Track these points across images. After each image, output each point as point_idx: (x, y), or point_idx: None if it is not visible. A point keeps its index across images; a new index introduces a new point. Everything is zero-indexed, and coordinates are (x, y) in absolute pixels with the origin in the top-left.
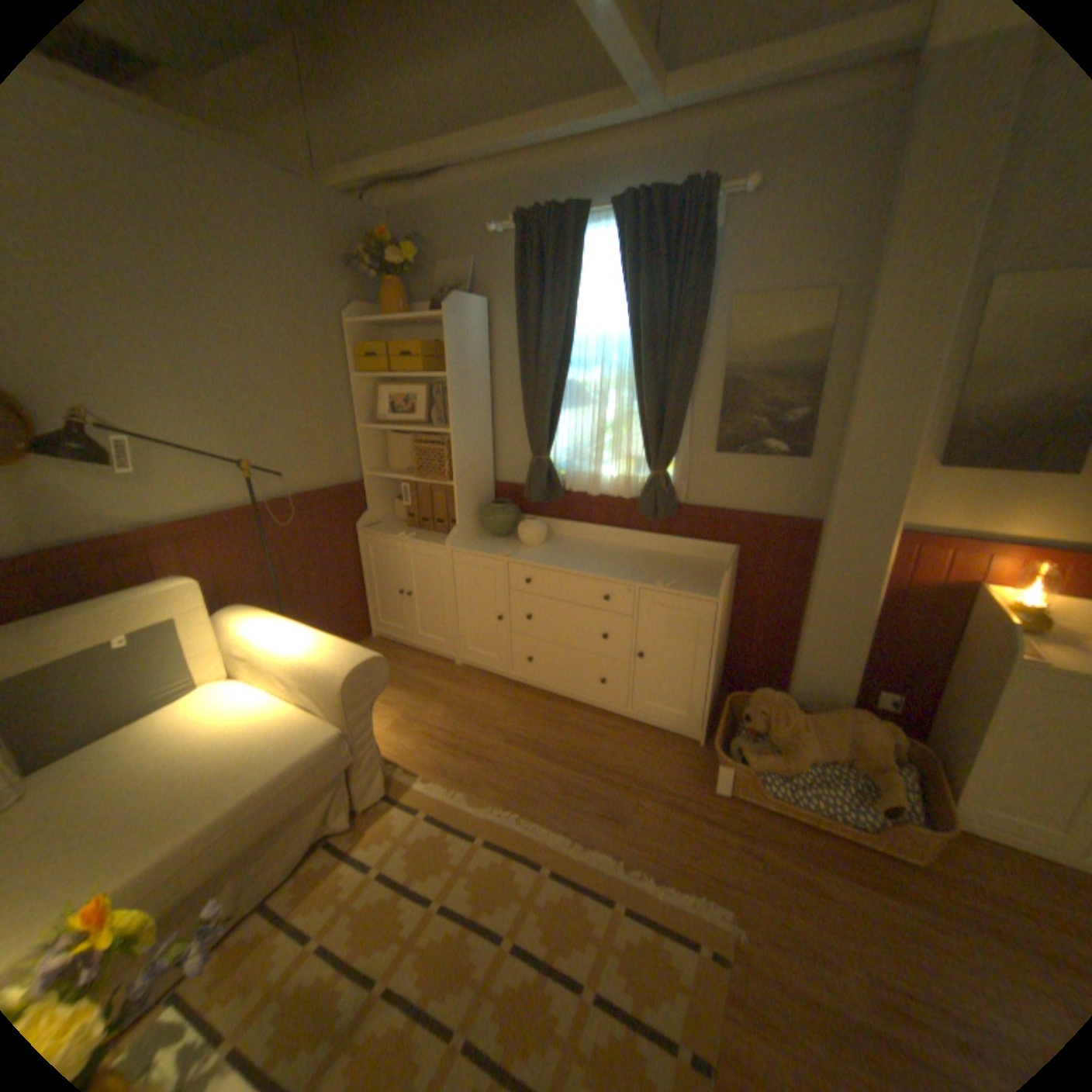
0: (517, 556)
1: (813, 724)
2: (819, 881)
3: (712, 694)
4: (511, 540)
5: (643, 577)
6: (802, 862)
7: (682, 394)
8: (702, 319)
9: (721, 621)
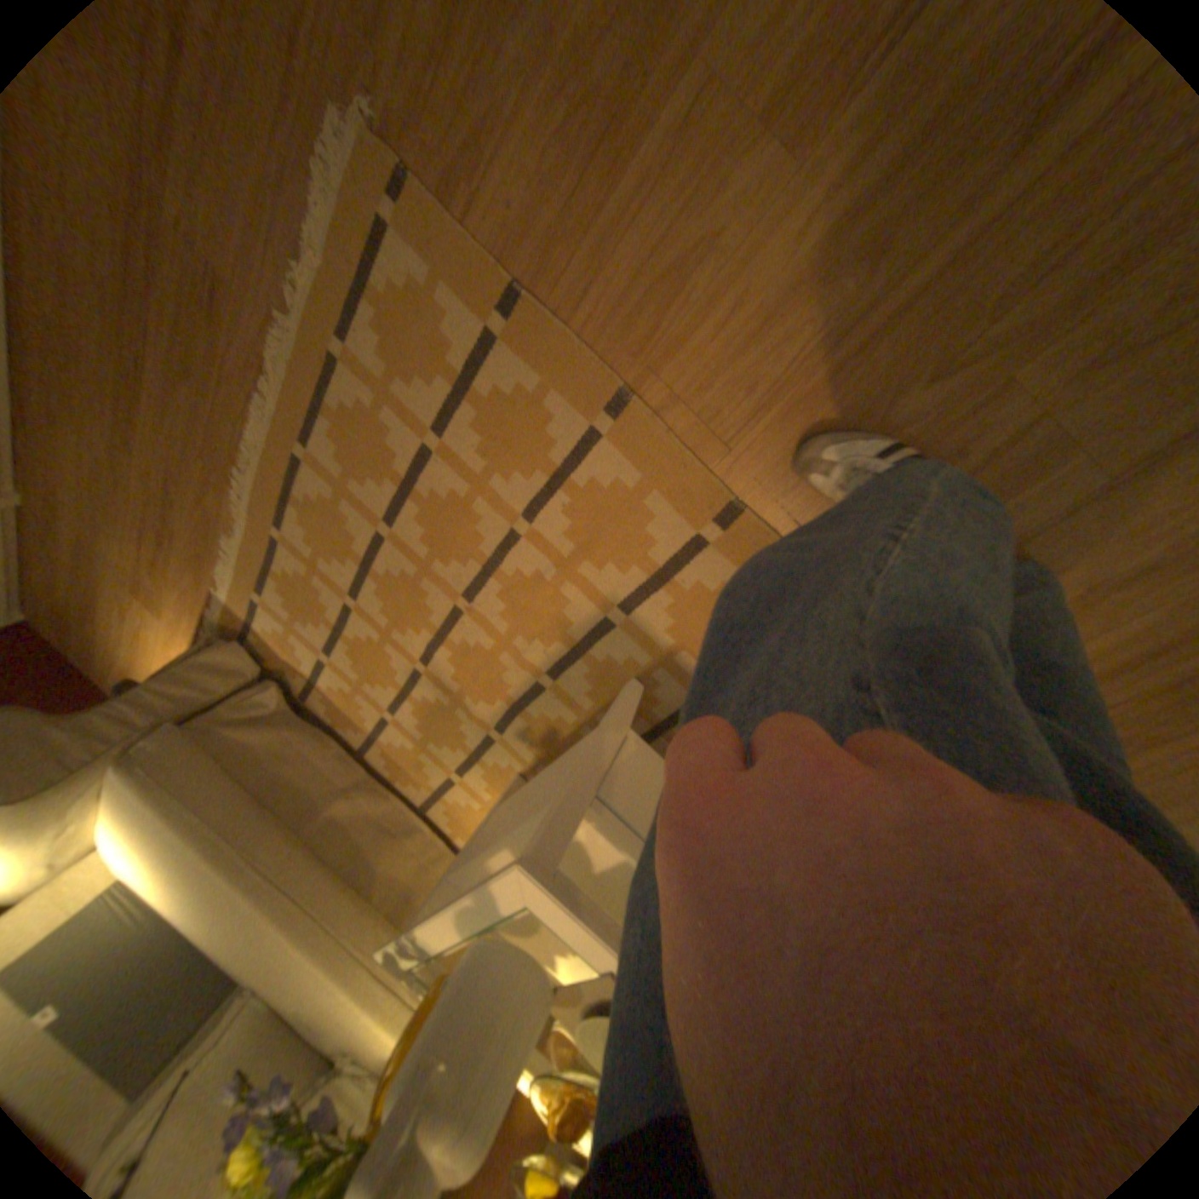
0: None
1: None
2: None
3: None
4: None
5: None
6: None
7: None
8: None
9: None
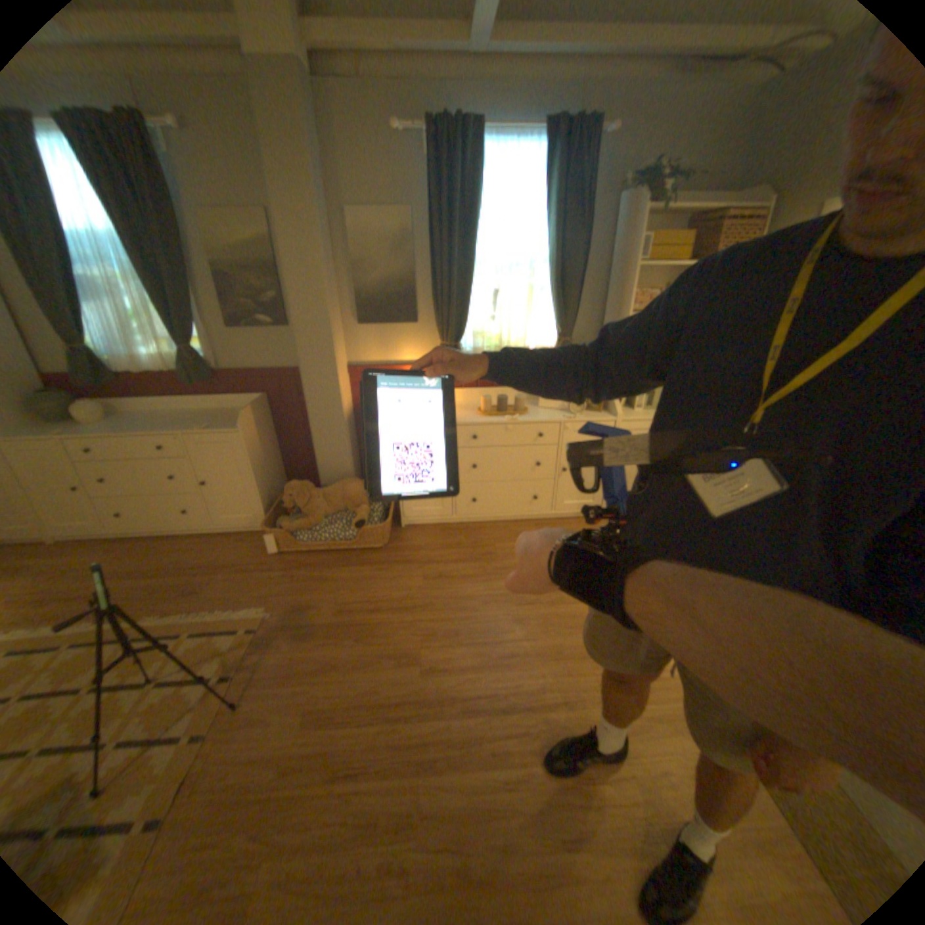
0: (71, 433)
1: (323, 493)
2: (324, 573)
3: (267, 496)
4: (69, 423)
5: (187, 426)
6: (317, 568)
7: (176, 284)
8: (173, 226)
9: (249, 444)
